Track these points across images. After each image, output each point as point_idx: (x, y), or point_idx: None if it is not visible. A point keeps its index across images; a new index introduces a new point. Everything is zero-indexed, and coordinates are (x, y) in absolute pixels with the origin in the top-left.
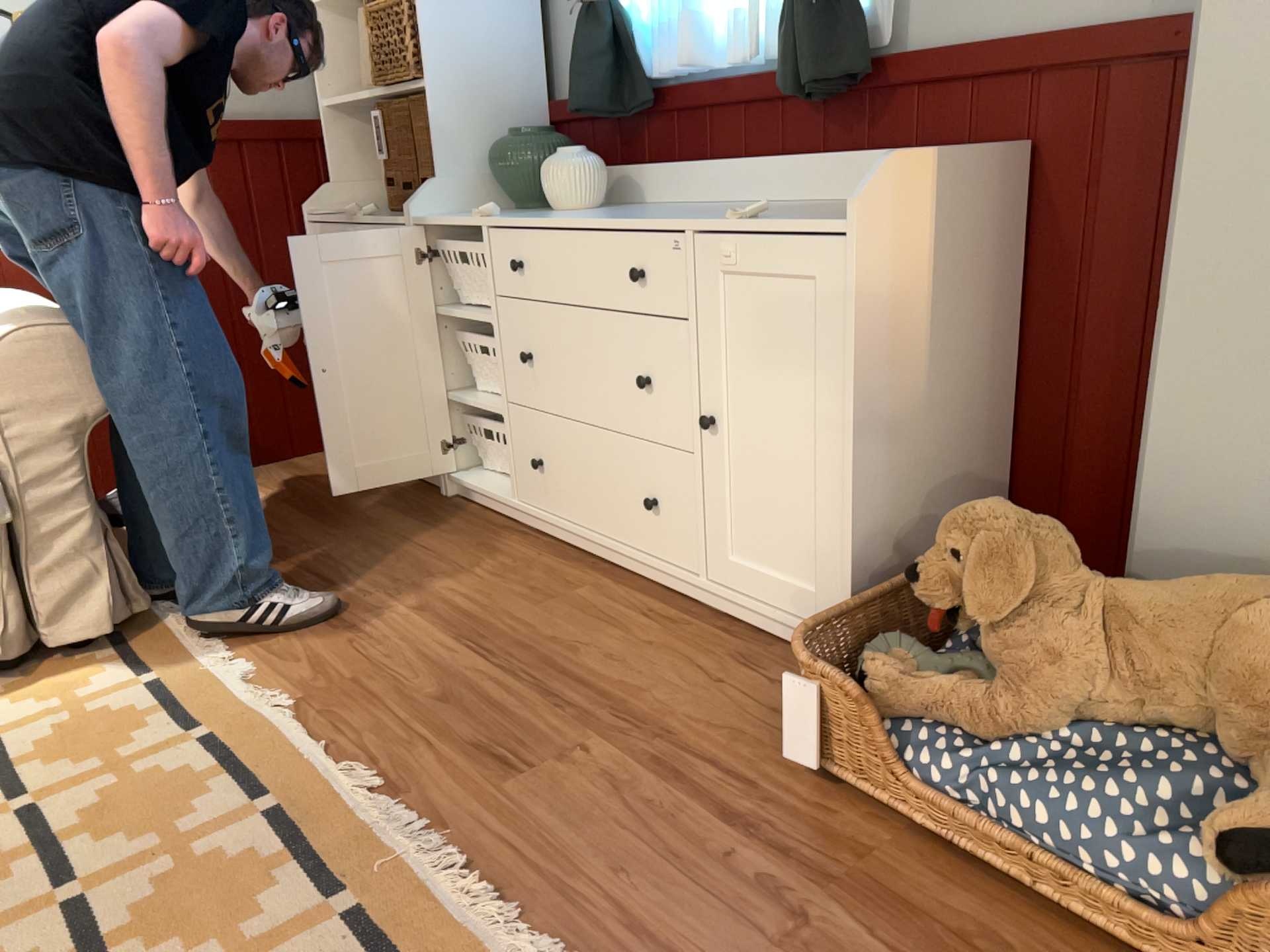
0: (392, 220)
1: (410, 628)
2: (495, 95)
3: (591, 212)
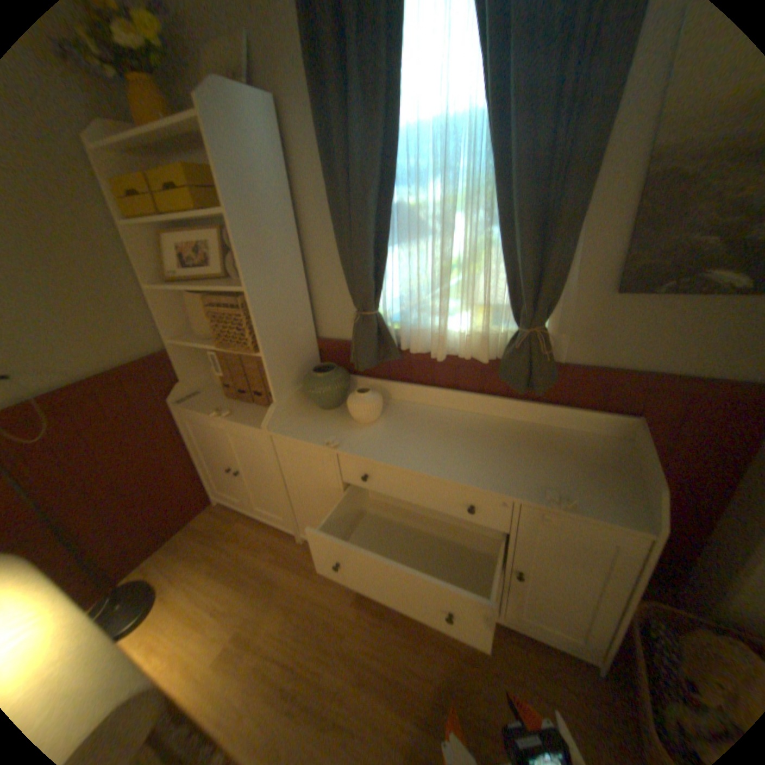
0: (246, 421)
1: (369, 710)
2: (296, 345)
3: (387, 425)
